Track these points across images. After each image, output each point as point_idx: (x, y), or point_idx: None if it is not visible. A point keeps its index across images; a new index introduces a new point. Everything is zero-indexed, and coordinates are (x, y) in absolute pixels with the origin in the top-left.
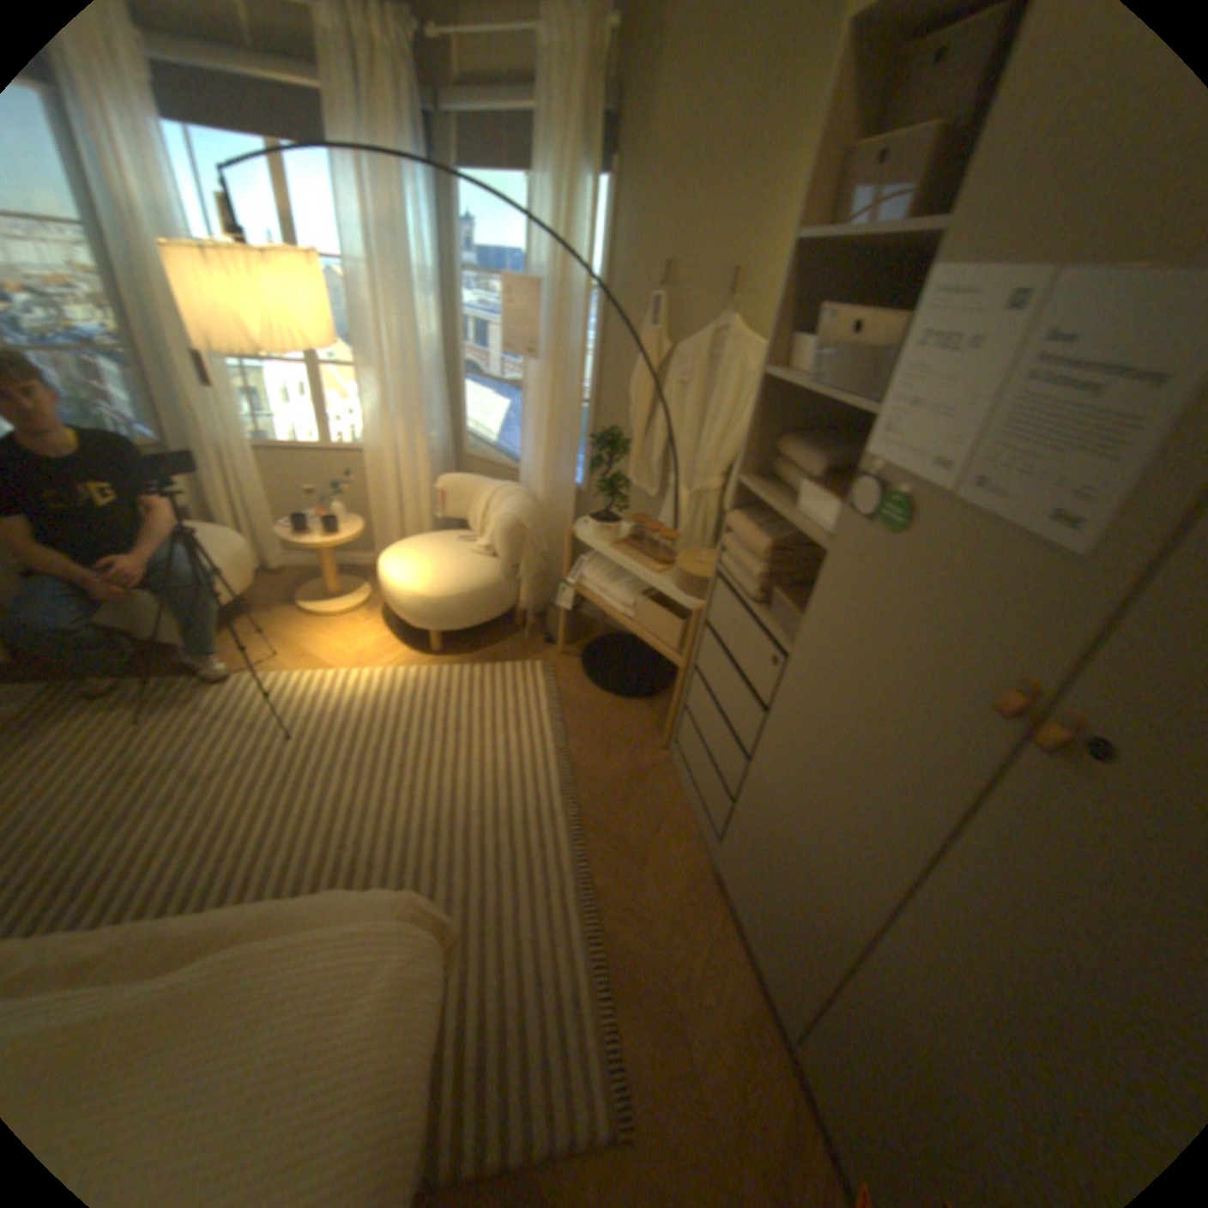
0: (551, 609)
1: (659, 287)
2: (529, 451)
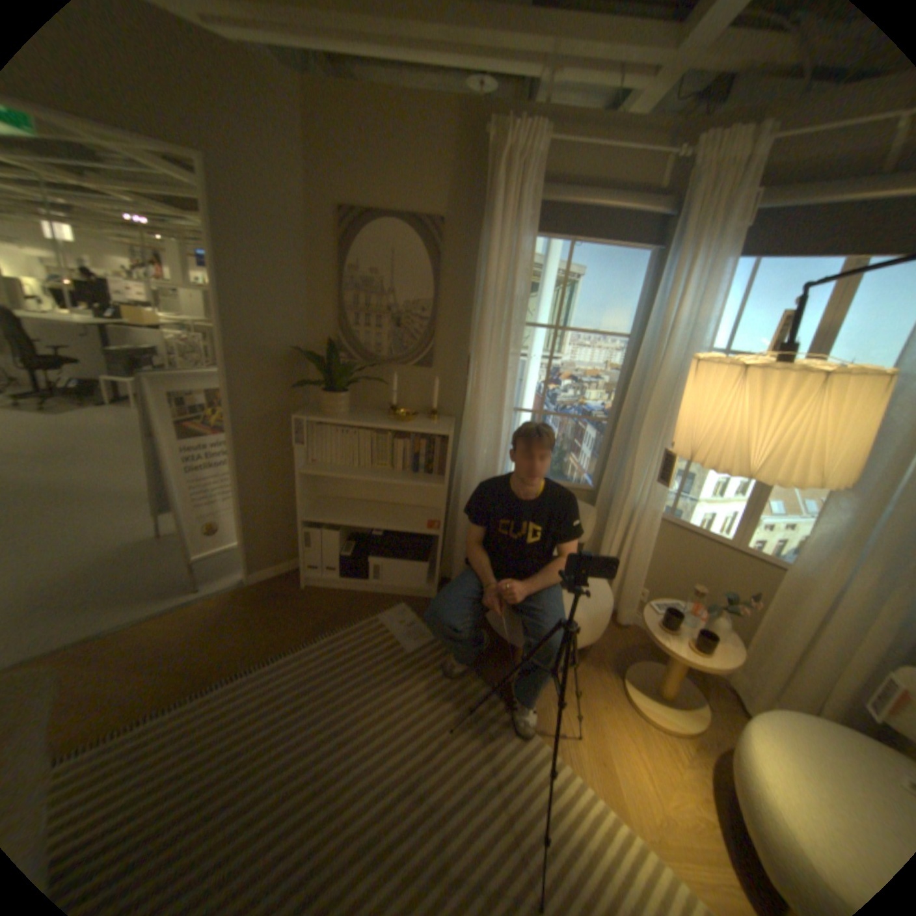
0: None
1: None
2: None
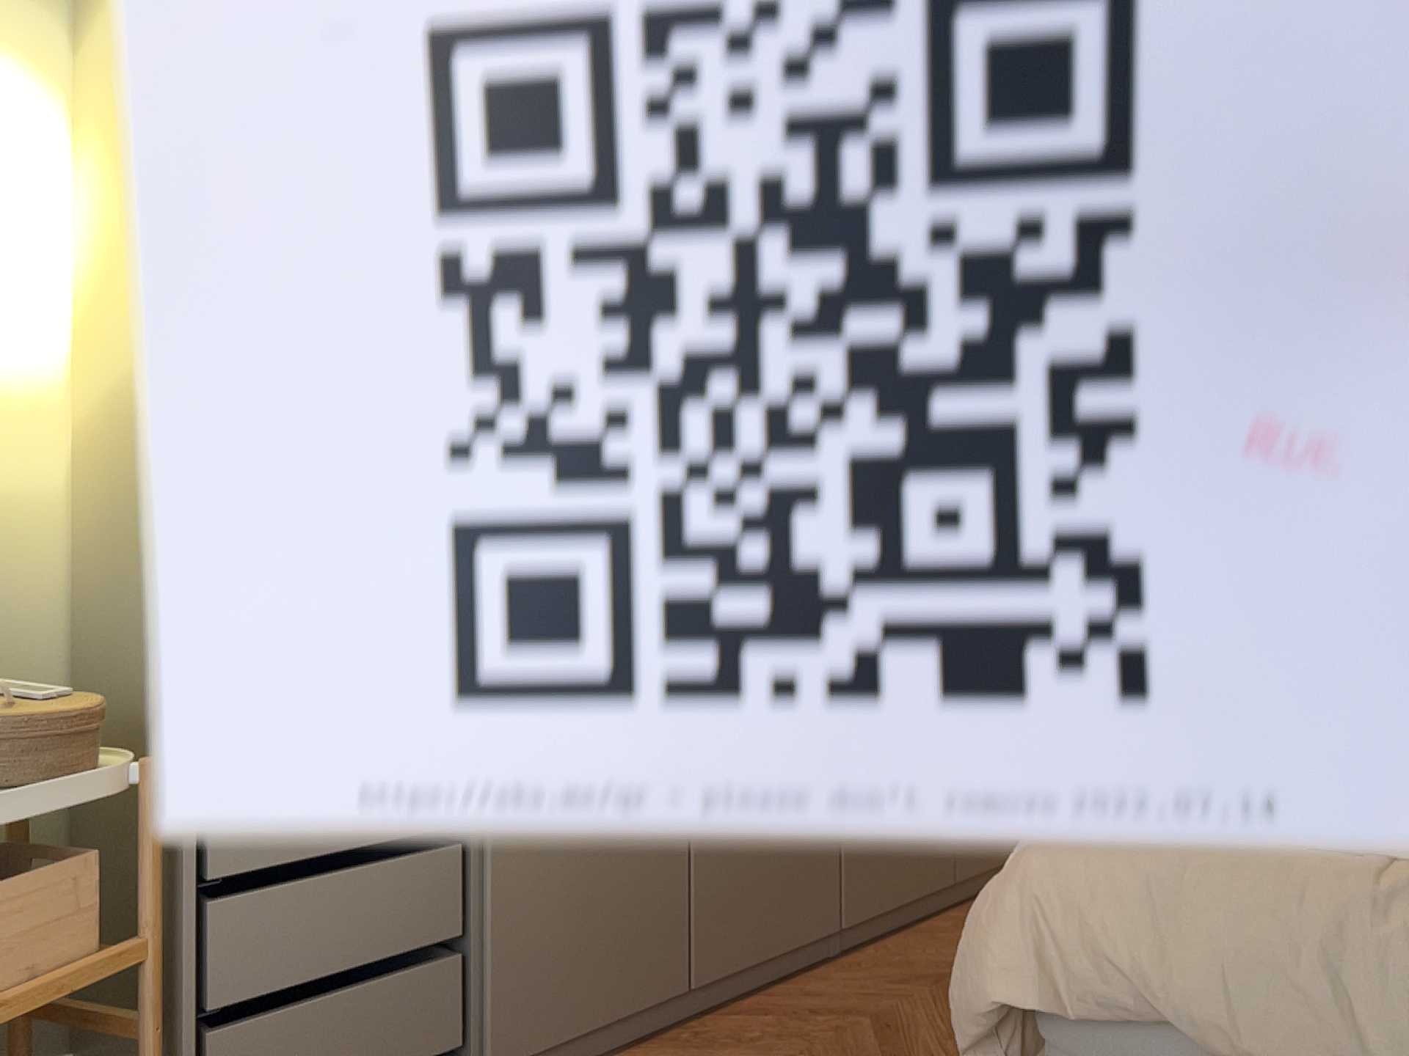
0: None
1: None
2: None
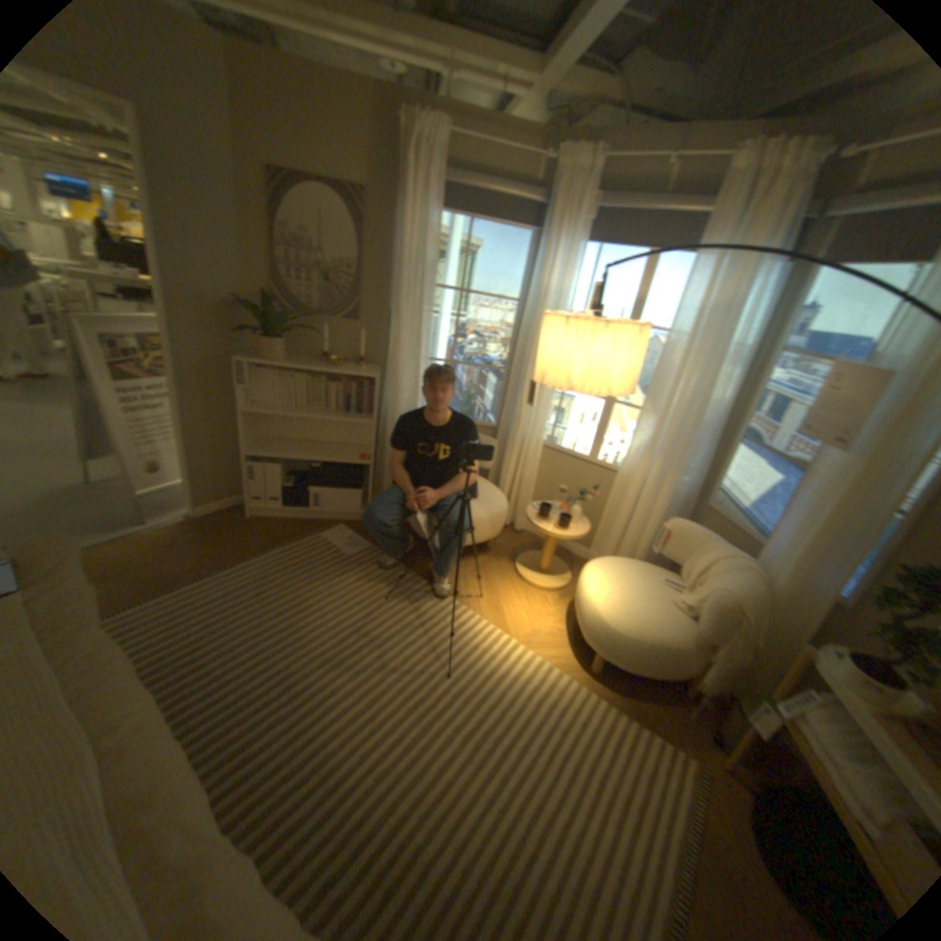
0: (740, 714)
1: None
2: (788, 534)
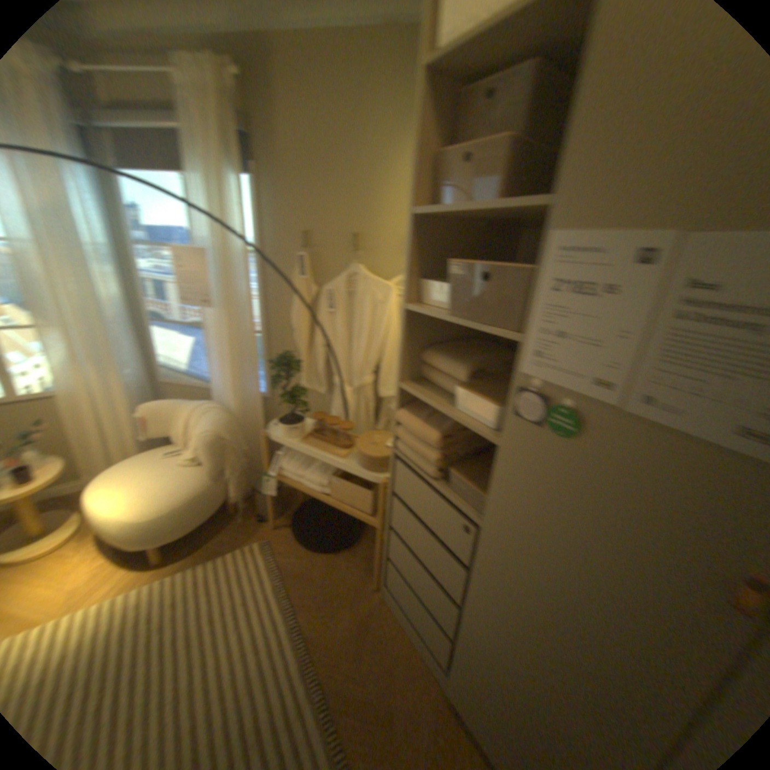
0: (257, 495)
1: (299, 248)
2: (215, 374)
